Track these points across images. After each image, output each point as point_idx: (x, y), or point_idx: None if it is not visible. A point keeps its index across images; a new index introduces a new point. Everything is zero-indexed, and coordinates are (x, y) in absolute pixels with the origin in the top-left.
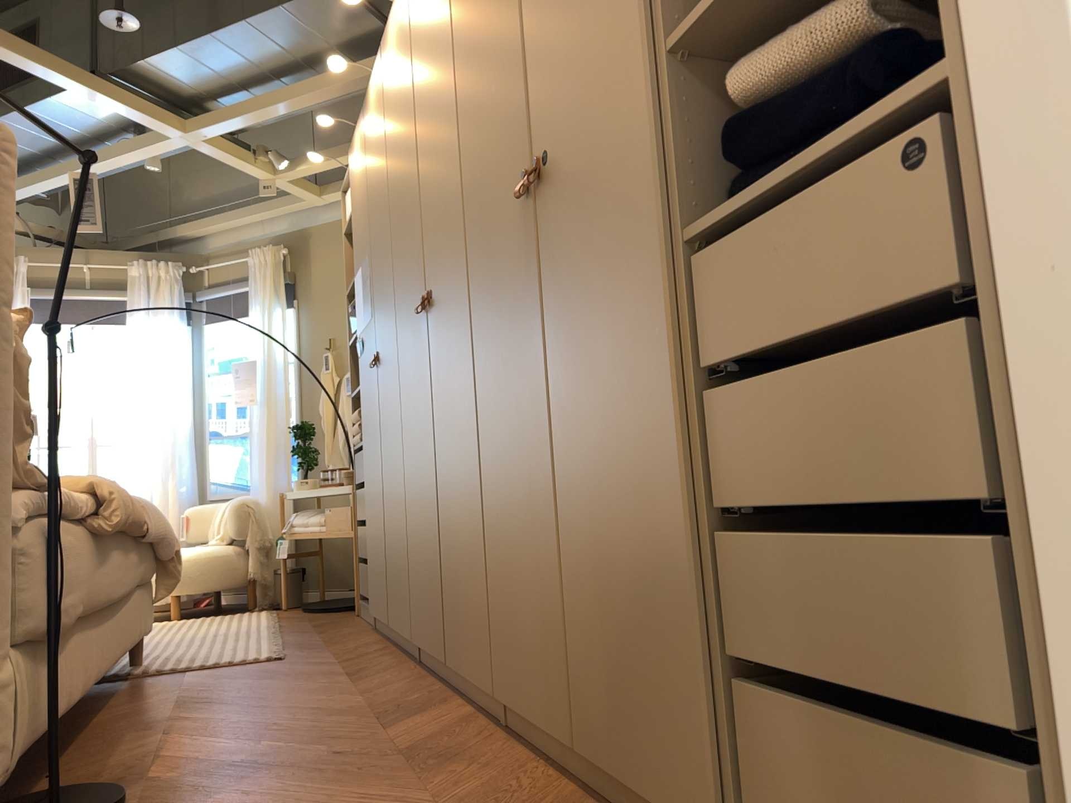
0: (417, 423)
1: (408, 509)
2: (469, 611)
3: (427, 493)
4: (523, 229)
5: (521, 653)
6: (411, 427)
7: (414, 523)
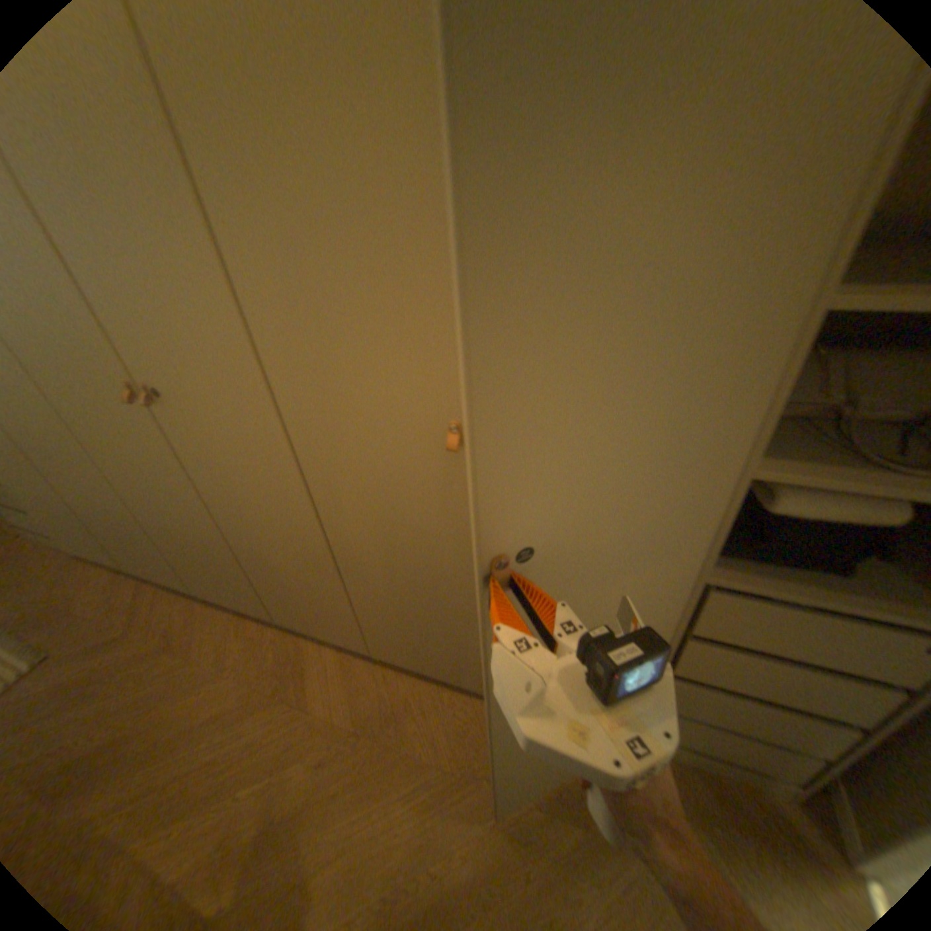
0: (138, 482)
1: (136, 528)
2: (312, 621)
3: (190, 537)
4: (437, 463)
5: (414, 661)
6: (119, 478)
7: (158, 542)
